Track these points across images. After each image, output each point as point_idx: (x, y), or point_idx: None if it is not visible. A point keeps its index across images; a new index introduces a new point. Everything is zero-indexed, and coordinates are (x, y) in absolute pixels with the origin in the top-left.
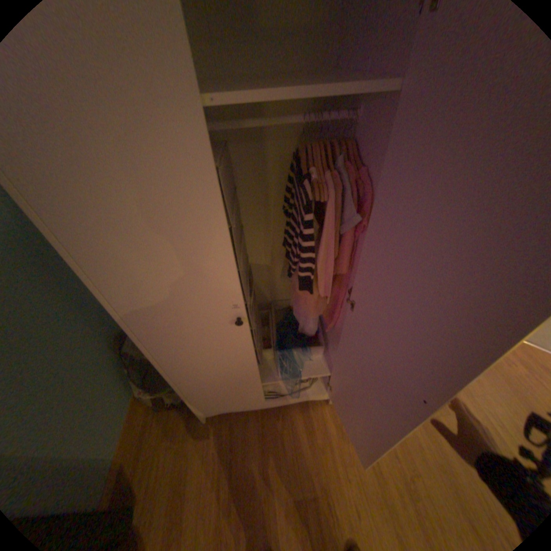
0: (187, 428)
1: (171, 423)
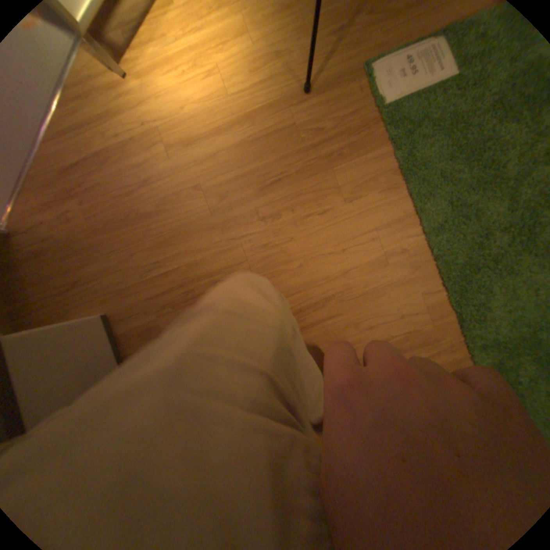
0: None
1: None
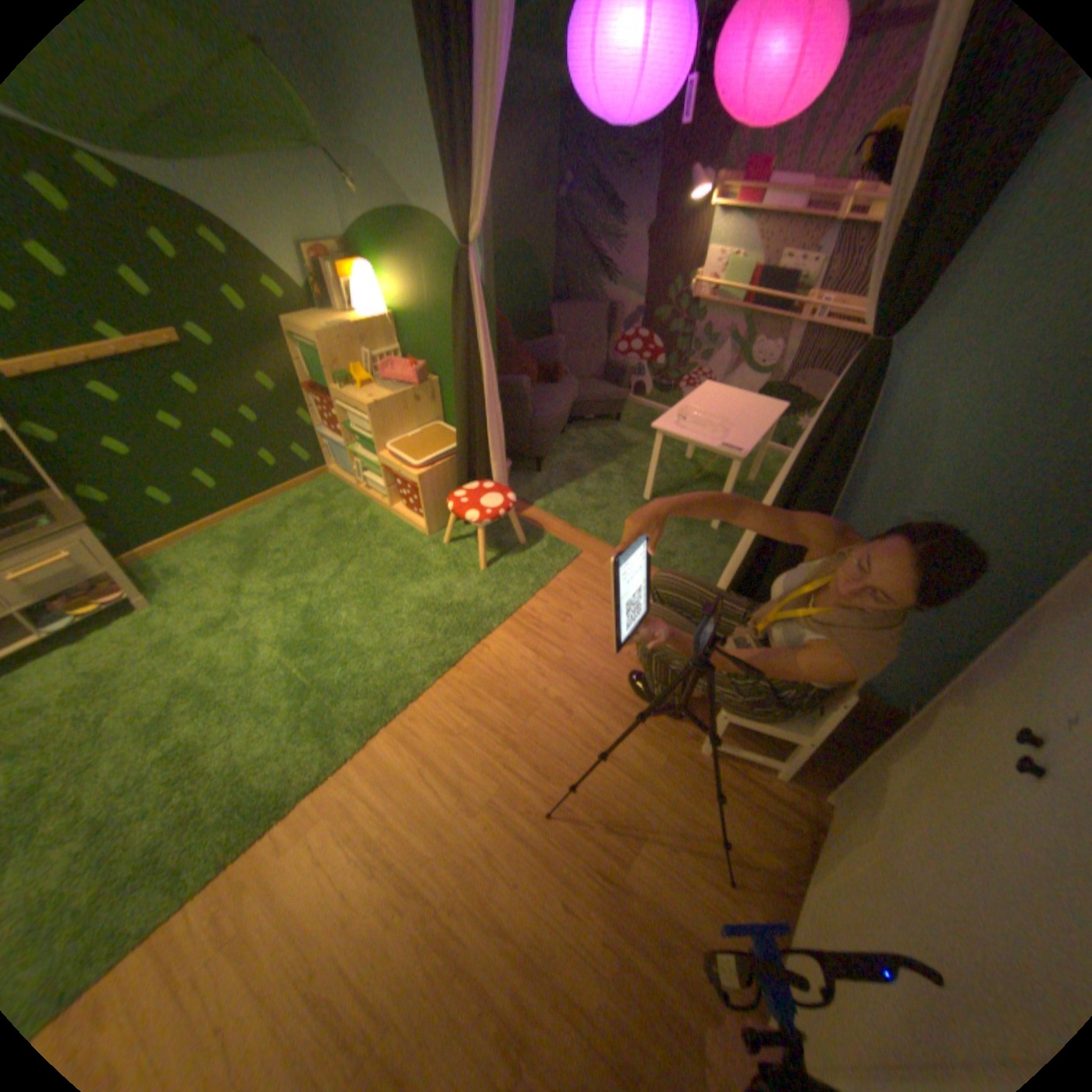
0: (831, 776)
1: (851, 760)
